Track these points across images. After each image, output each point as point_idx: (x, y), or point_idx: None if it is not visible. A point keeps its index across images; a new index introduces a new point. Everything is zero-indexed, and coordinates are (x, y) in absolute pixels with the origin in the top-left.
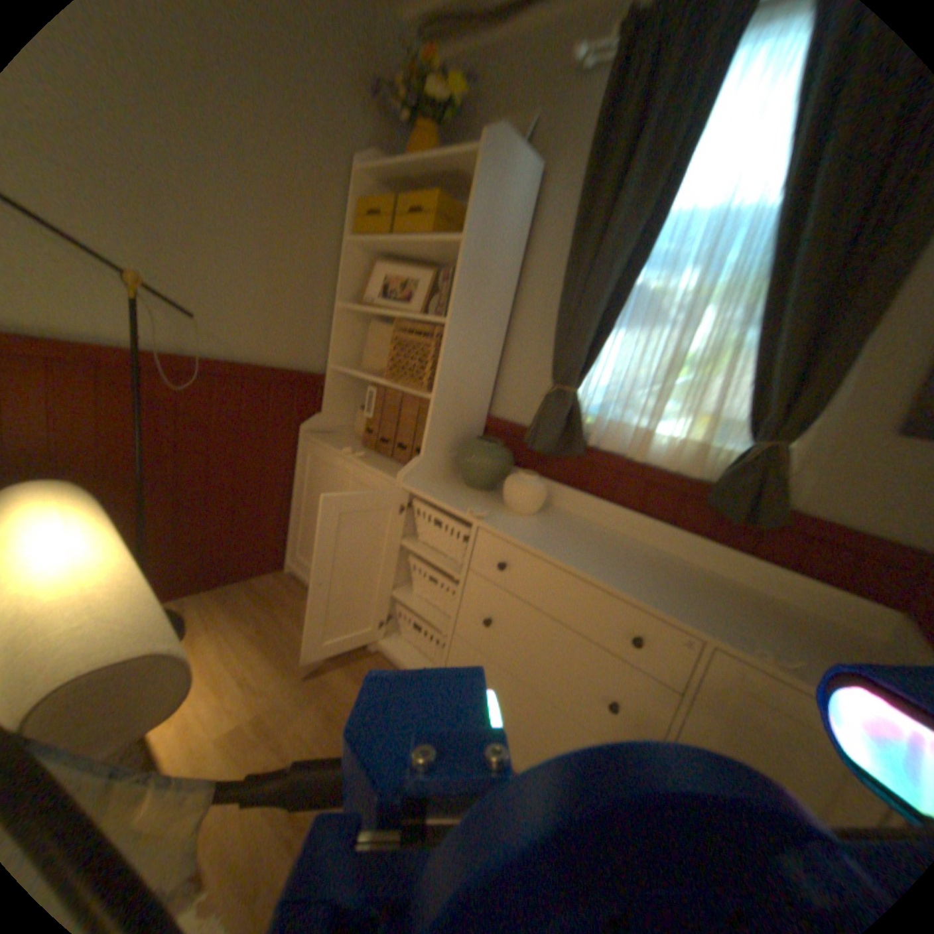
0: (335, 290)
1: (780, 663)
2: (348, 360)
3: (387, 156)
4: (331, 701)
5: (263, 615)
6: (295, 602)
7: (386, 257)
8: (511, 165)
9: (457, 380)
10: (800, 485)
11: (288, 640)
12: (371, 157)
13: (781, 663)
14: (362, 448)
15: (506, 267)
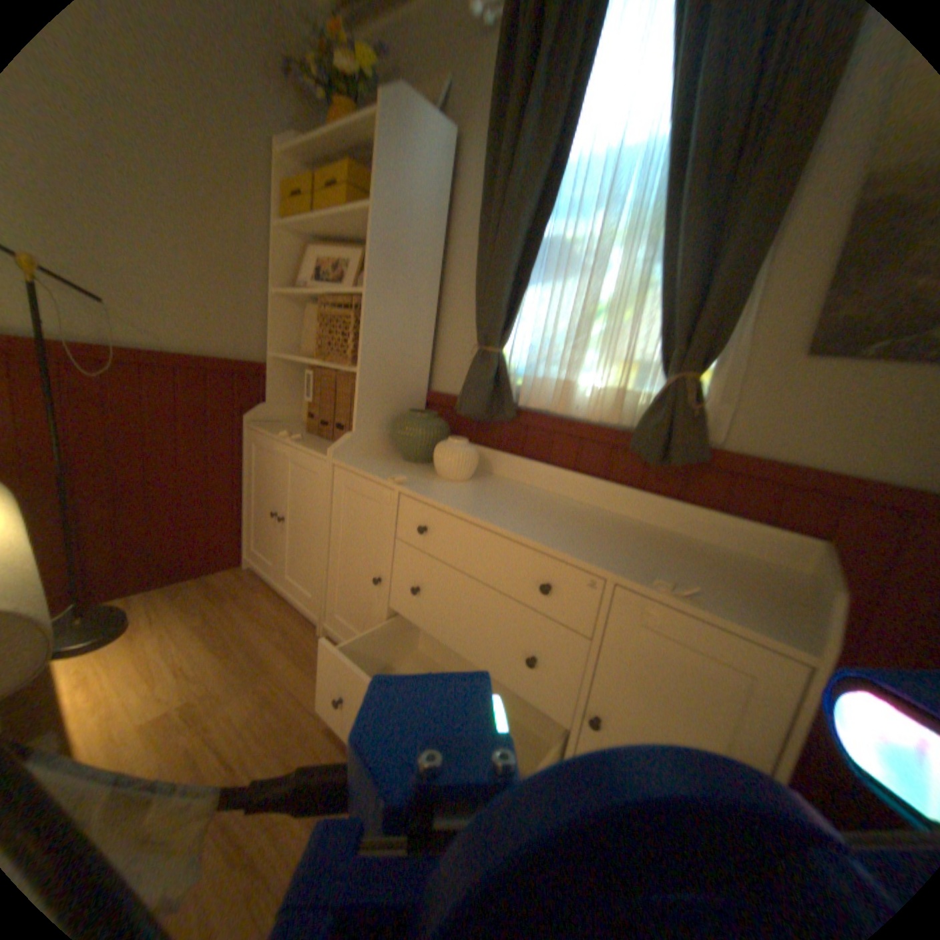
0: (268, 277)
1: (675, 591)
2: (288, 348)
3: (309, 139)
4: (268, 686)
5: (211, 609)
6: (247, 596)
7: (319, 241)
8: (416, 127)
9: (383, 352)
10: (719, 421)
11: (234, 631)
12: (291, 140)
13: (679, 592)
14: (303, 434)
15: (426, 234)
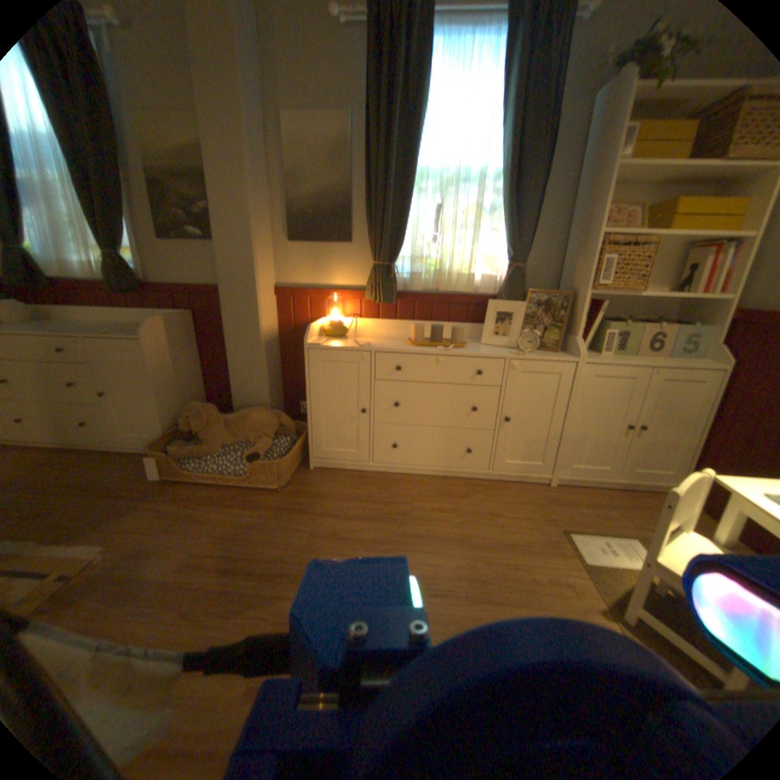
0: None
1: (98, 332)
2: None
3: None
4: None
5: None
6: None
7: None
8: None
9: None
10: (139, 270)
11: None
12: None
13: (103, 333)
14: None
15: None
